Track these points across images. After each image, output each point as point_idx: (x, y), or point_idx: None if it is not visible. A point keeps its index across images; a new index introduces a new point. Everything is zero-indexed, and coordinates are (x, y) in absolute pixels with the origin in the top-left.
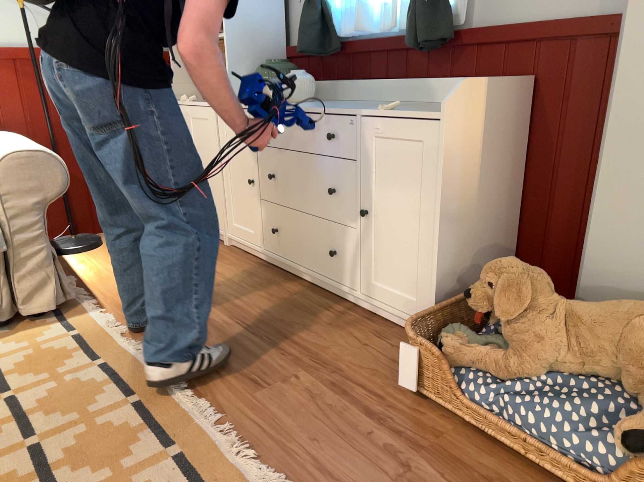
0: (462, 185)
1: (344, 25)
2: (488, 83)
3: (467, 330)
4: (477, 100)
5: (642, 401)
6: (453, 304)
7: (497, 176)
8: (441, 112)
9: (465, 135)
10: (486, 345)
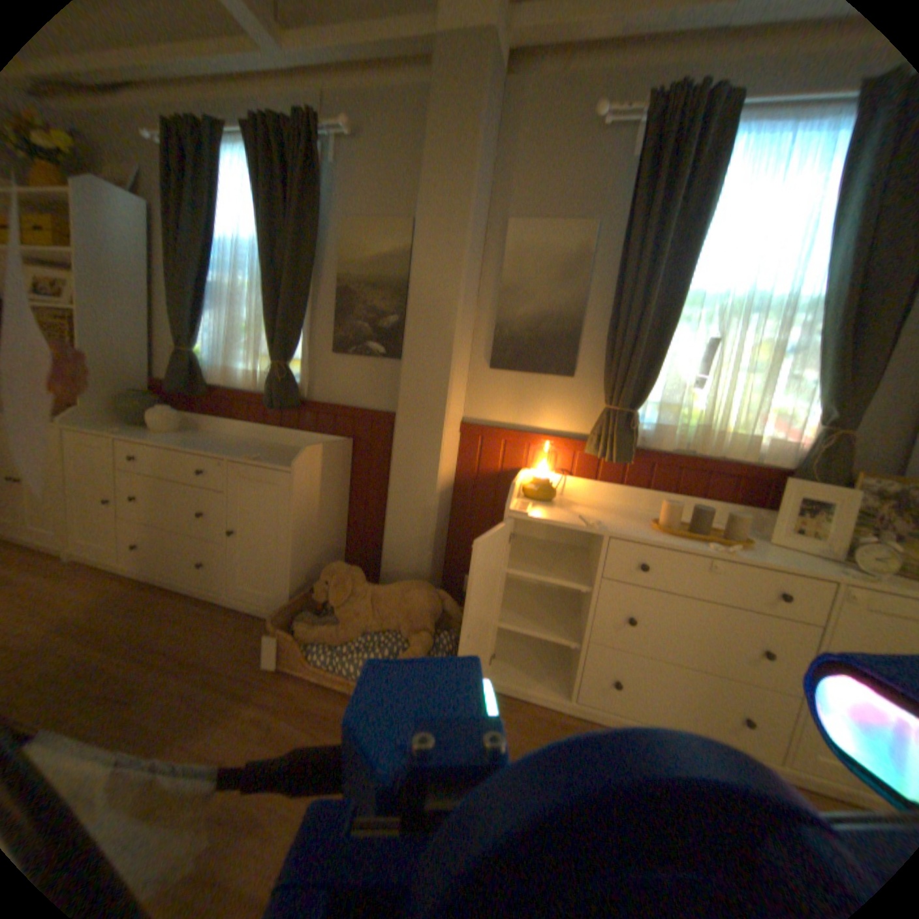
0: (308, 513)
1: (212, 374)
2: (325, 446)
3: (313, 614)
4: (318, 458)
5: (411, 641)
6: (303, 595)
7: (333, 503)
8: (293, 466)
9: (310, 481)
10: (325, 624)
